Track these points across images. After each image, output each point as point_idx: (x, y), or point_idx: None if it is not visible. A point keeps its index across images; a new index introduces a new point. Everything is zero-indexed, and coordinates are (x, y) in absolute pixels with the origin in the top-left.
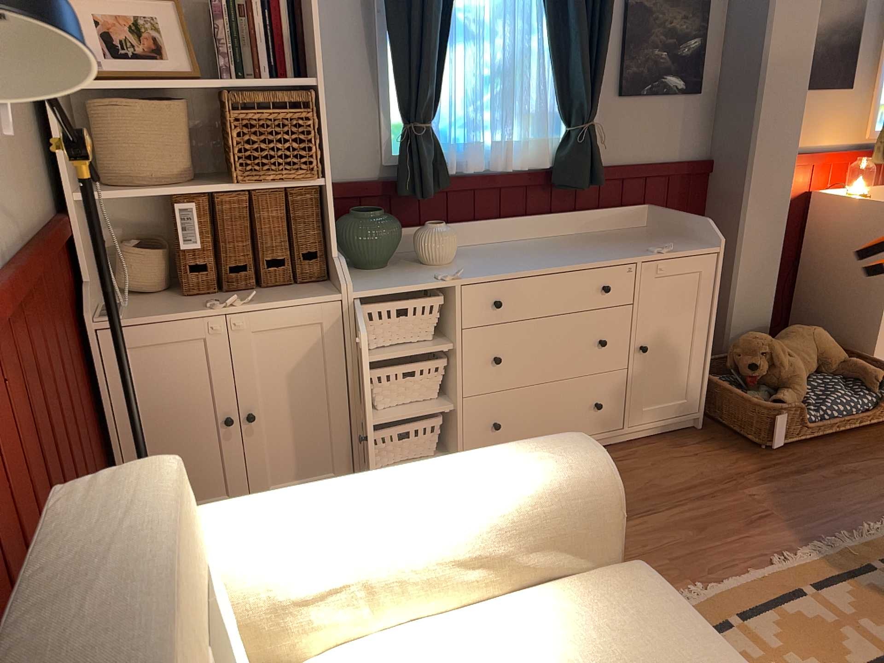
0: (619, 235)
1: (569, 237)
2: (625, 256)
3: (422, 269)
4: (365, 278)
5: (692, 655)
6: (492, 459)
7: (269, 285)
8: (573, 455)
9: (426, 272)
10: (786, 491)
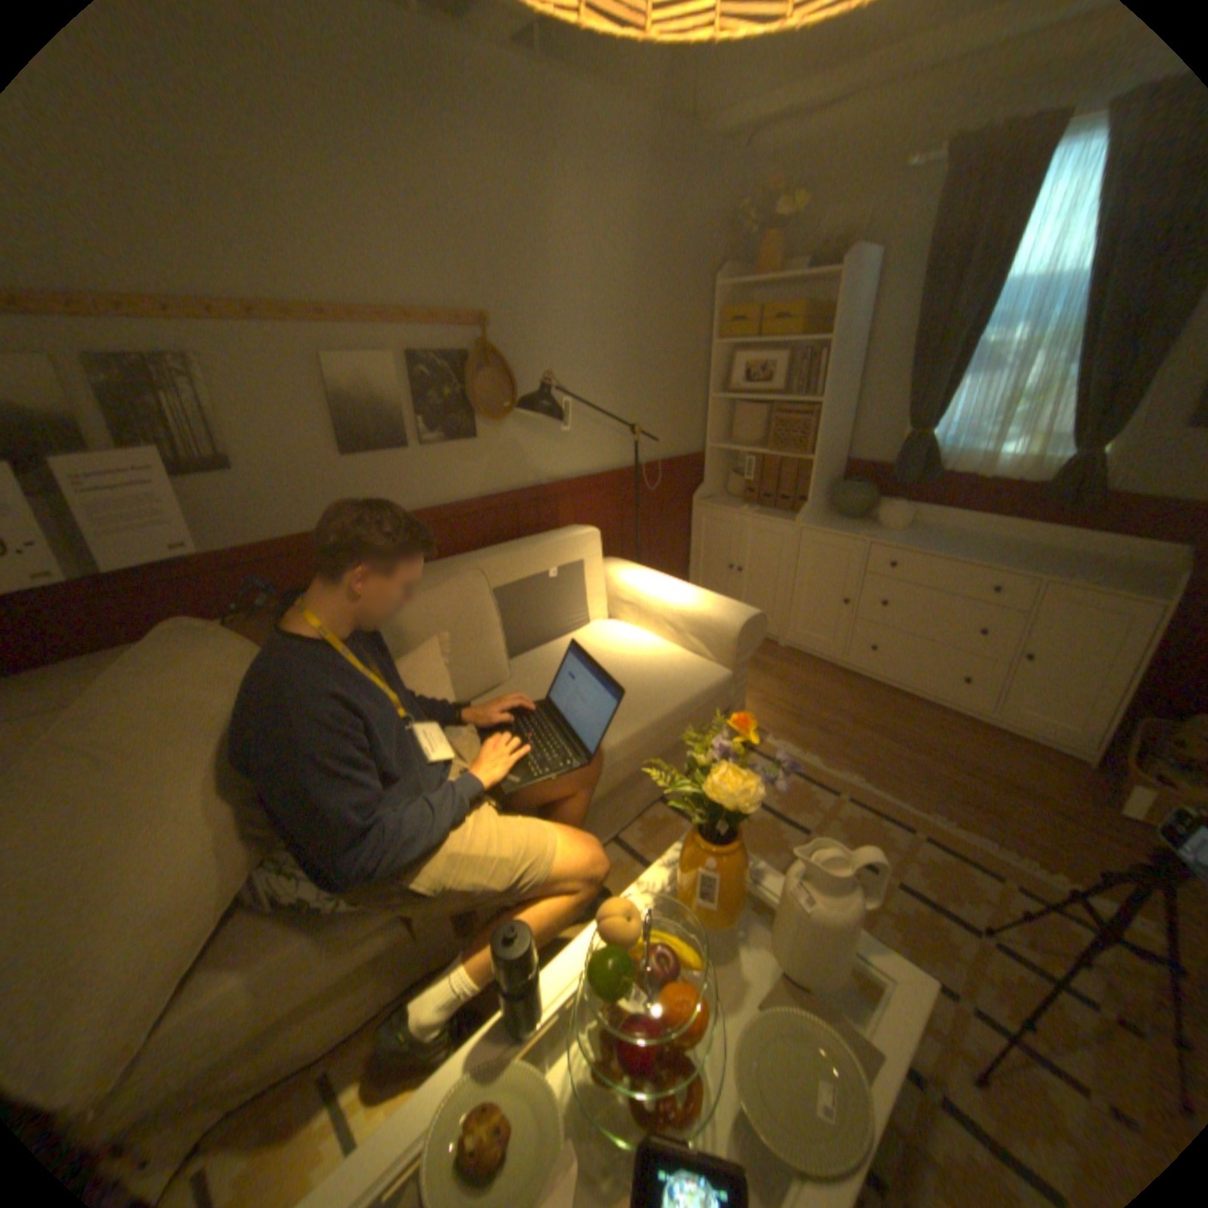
0: (1108, 563)
1: (1049, 549)
2: (1035, 572)
3: (868, 529)
4: (828, 522)
5: (681, 686)
6: (711, 598)
7: (779, 510)
8: (736, 613)
9: (864, 530)
10: (1062, 830)
